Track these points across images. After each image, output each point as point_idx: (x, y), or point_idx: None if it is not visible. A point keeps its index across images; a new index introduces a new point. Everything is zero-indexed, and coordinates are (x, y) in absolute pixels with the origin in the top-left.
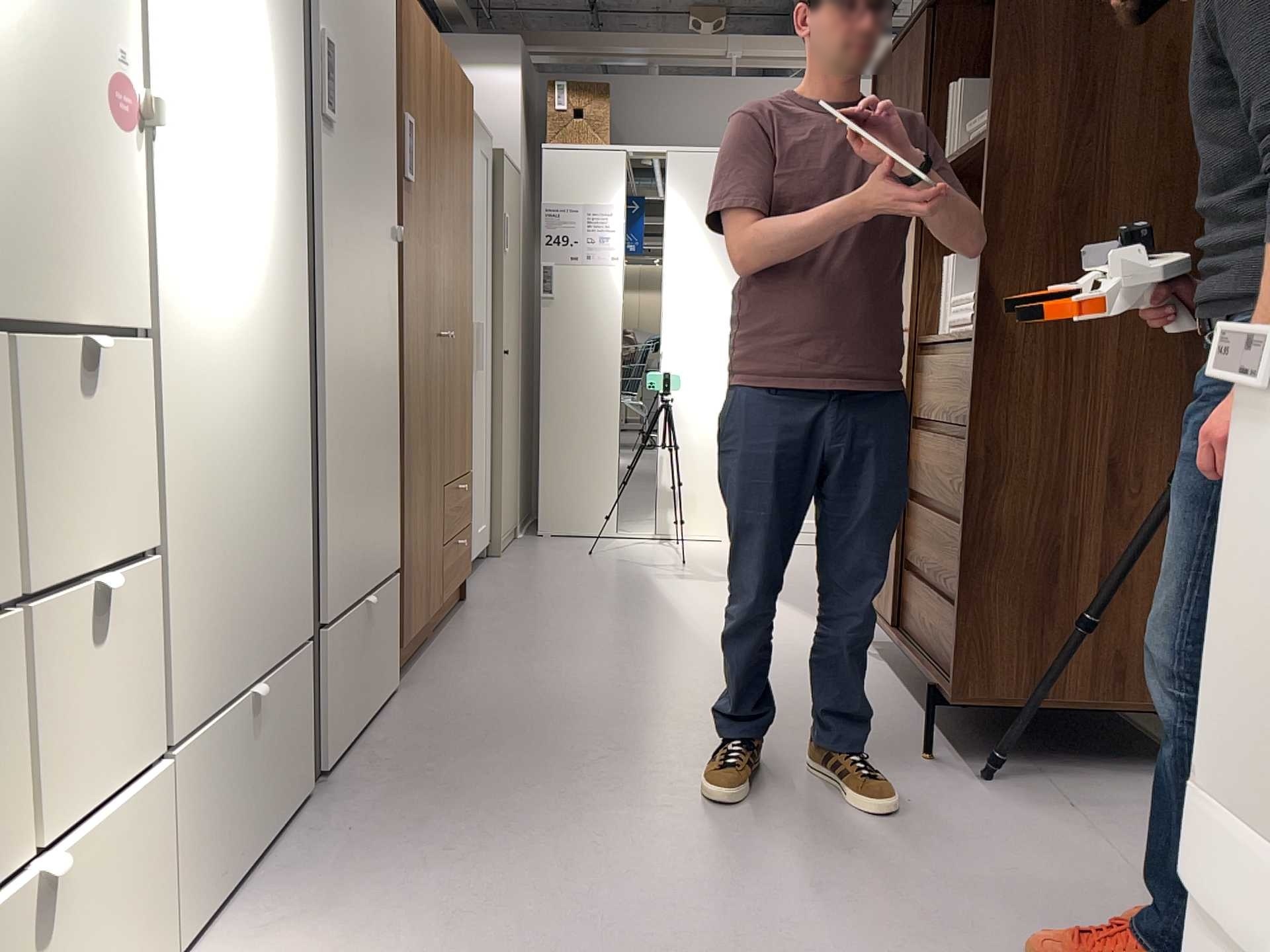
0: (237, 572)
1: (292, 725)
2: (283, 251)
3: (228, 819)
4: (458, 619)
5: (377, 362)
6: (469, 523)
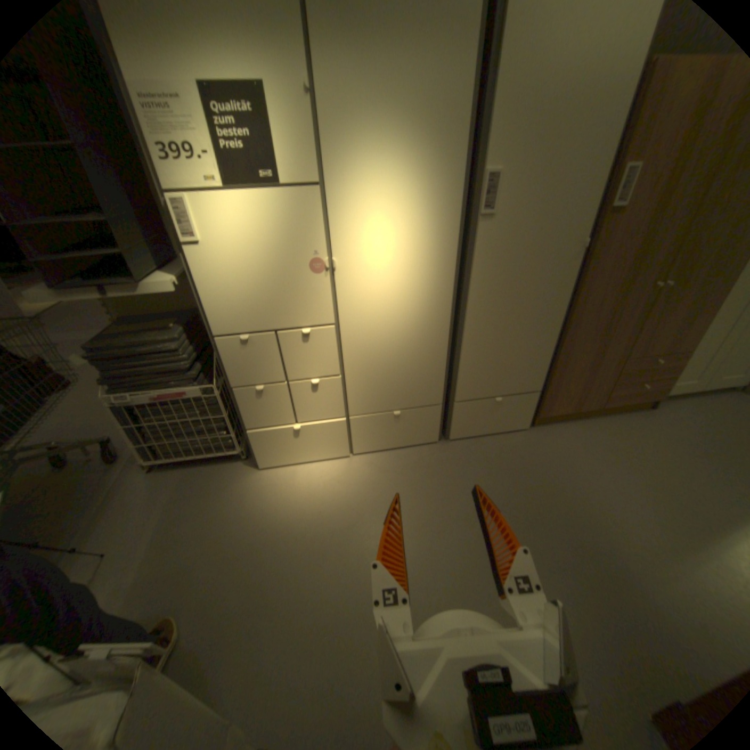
0: (390, 382)
1: (424, 423)
2: (434, 283)
3: (380, 436)
4: (628, 417)
5: (536, 311)
6: (675, 378)
